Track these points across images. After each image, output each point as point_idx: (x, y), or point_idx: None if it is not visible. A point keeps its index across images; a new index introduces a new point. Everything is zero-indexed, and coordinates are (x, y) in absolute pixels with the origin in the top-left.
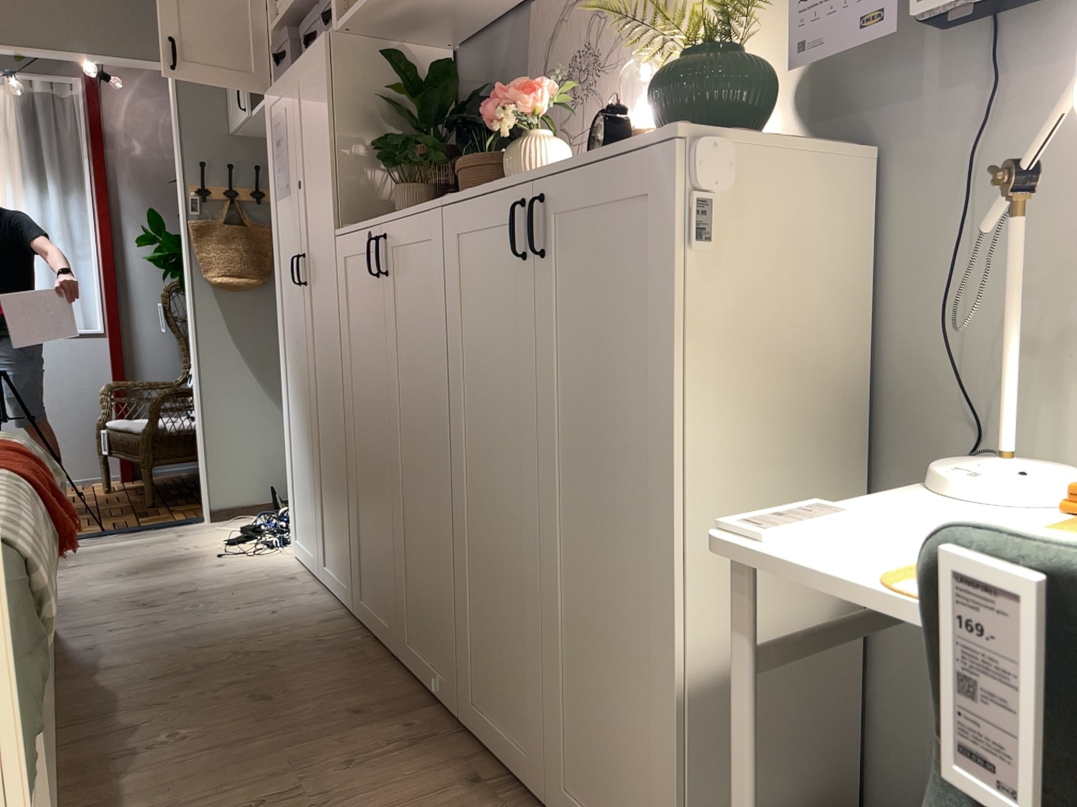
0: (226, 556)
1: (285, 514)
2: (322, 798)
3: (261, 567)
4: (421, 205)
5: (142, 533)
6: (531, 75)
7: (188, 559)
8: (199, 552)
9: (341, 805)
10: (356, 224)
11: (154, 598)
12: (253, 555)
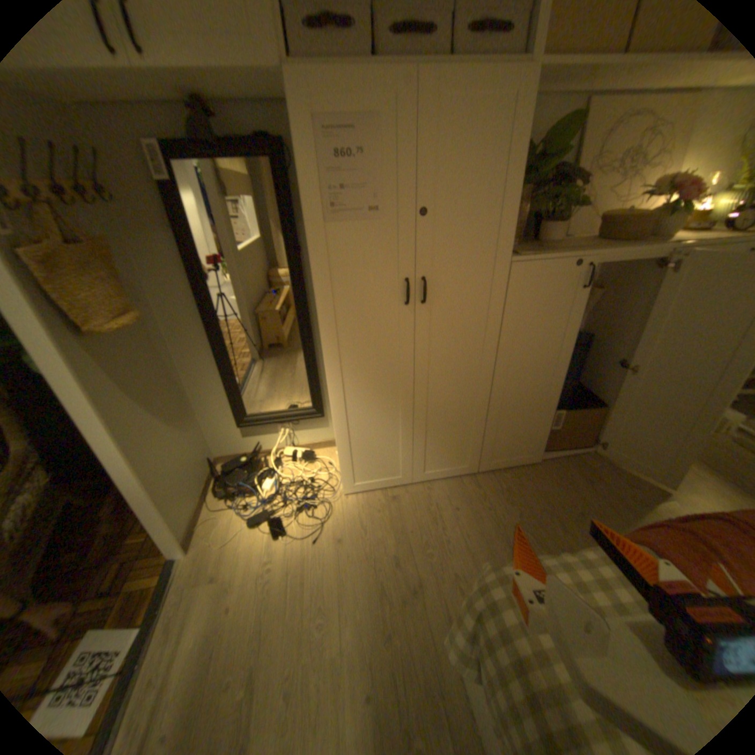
0: (313, 538)
1: (252, 490)
2: (662, 498)
3: (358, 514)
4: (650, 245)
5: (166, 624)
6: (584, 149)
7: (306, 567)
8: (286, 559)
9: (665, 493)
10: (549, 253)
11: (397, 586)
12: (324, 520)
